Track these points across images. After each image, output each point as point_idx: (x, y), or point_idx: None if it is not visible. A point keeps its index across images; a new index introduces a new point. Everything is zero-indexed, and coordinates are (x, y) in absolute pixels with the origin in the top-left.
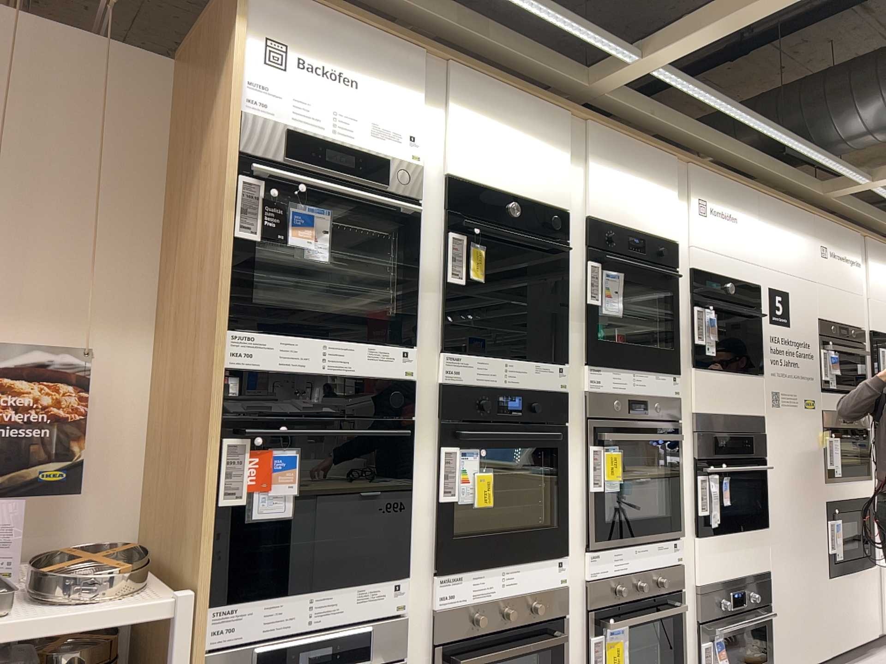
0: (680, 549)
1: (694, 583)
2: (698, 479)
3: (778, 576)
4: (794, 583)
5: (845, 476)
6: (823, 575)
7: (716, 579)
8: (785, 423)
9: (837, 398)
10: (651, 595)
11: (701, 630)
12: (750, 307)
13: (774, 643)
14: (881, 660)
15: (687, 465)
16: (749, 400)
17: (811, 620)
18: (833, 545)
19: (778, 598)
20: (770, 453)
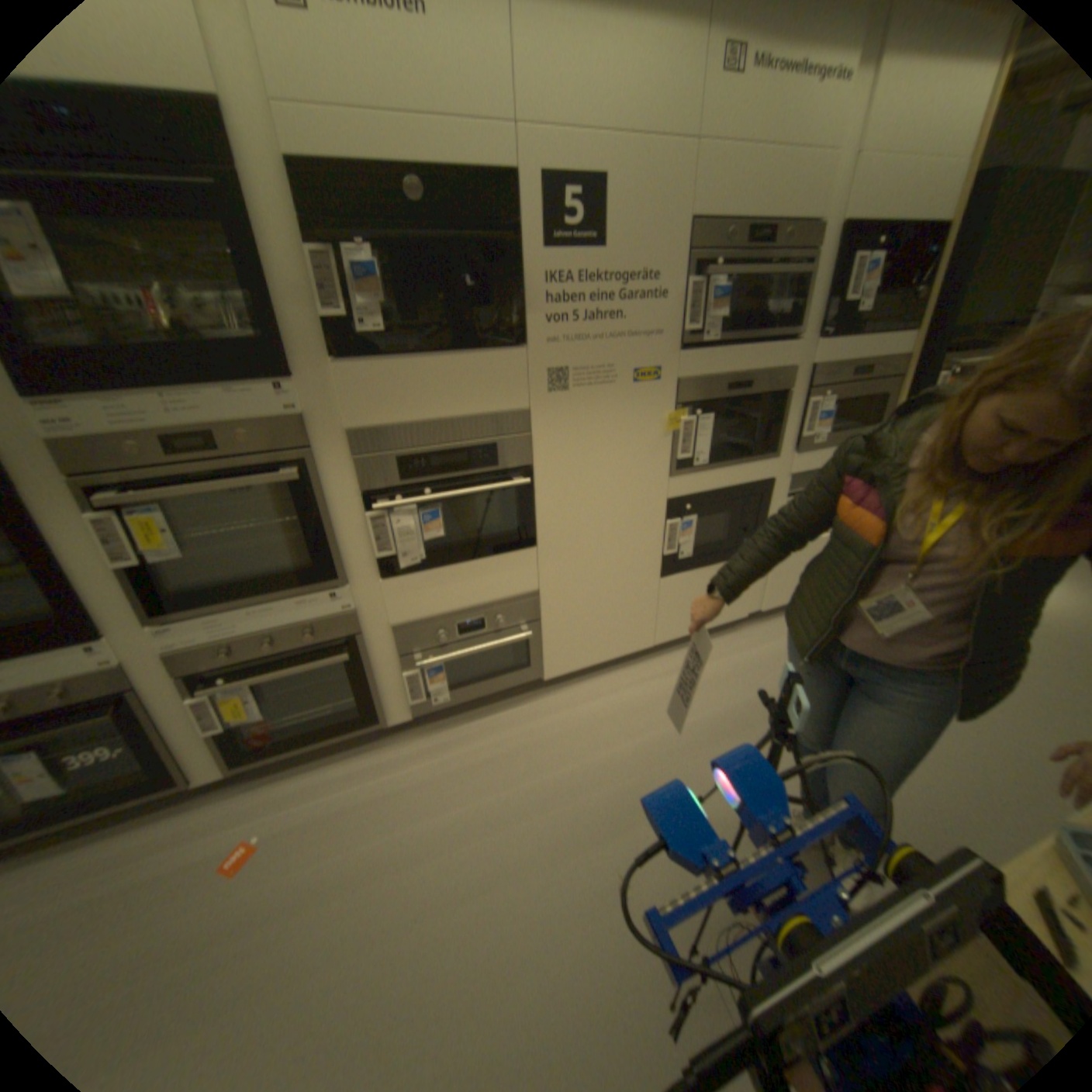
0: (346, 601)
1: (387, 625)
2: (367, 520)
3: (555, 595)
4: (589, 596)
5: (720, 464)
6: (650, 580)
7: (428, 617)
8: (583, 413)
9: (725, 356)
10: (298, 650)
11: (401, 667)
12: (492, 221)
13: (544, 654)
14: (731, 644)
15: (349, 503)
16: (489, 393)
17: (619, 624)
18: (673, 548)
19: (556, 614)
20: (544, 460)
